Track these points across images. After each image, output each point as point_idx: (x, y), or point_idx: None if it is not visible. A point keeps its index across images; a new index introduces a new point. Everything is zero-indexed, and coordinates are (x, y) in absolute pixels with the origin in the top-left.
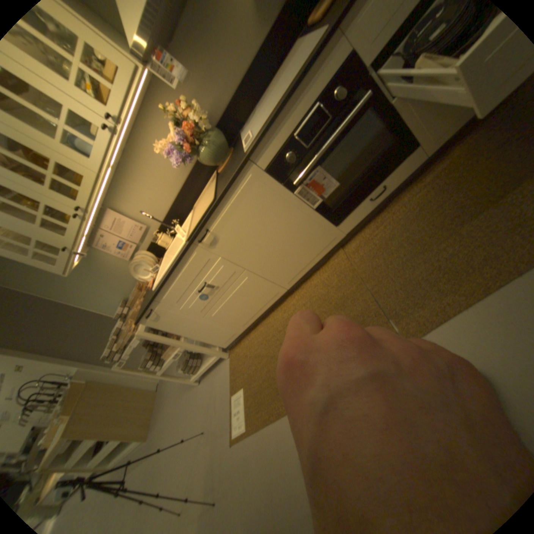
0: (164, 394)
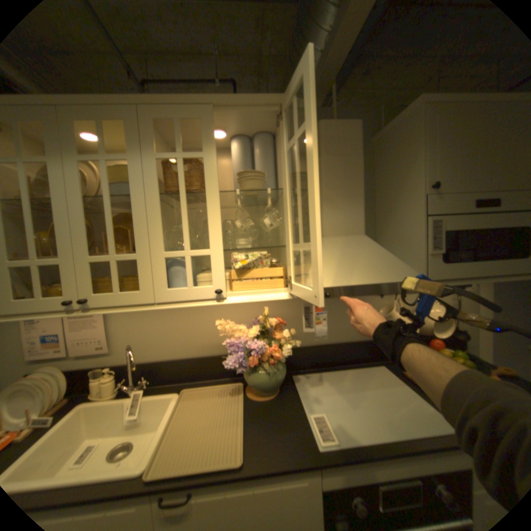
0: None
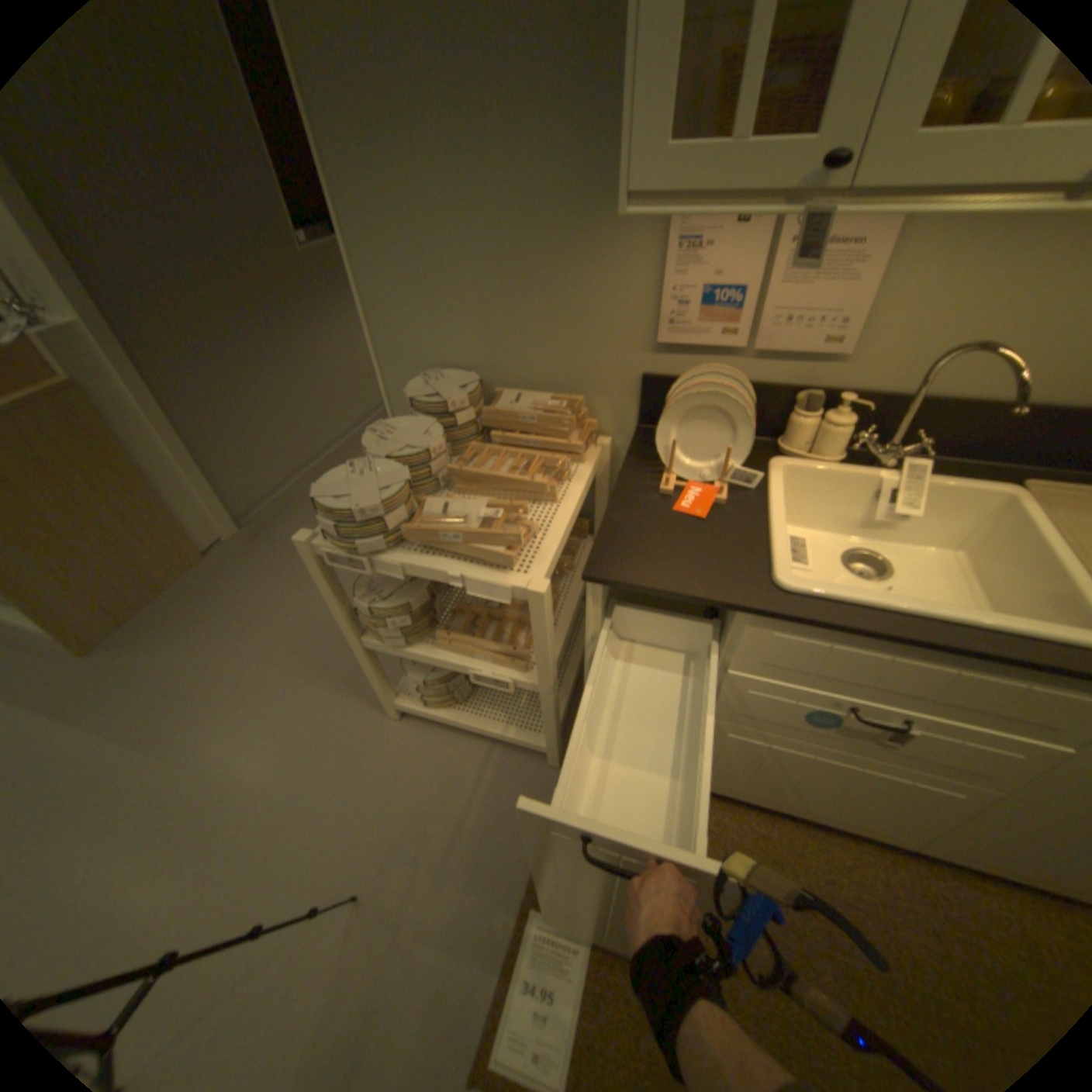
0: (228, 591)
